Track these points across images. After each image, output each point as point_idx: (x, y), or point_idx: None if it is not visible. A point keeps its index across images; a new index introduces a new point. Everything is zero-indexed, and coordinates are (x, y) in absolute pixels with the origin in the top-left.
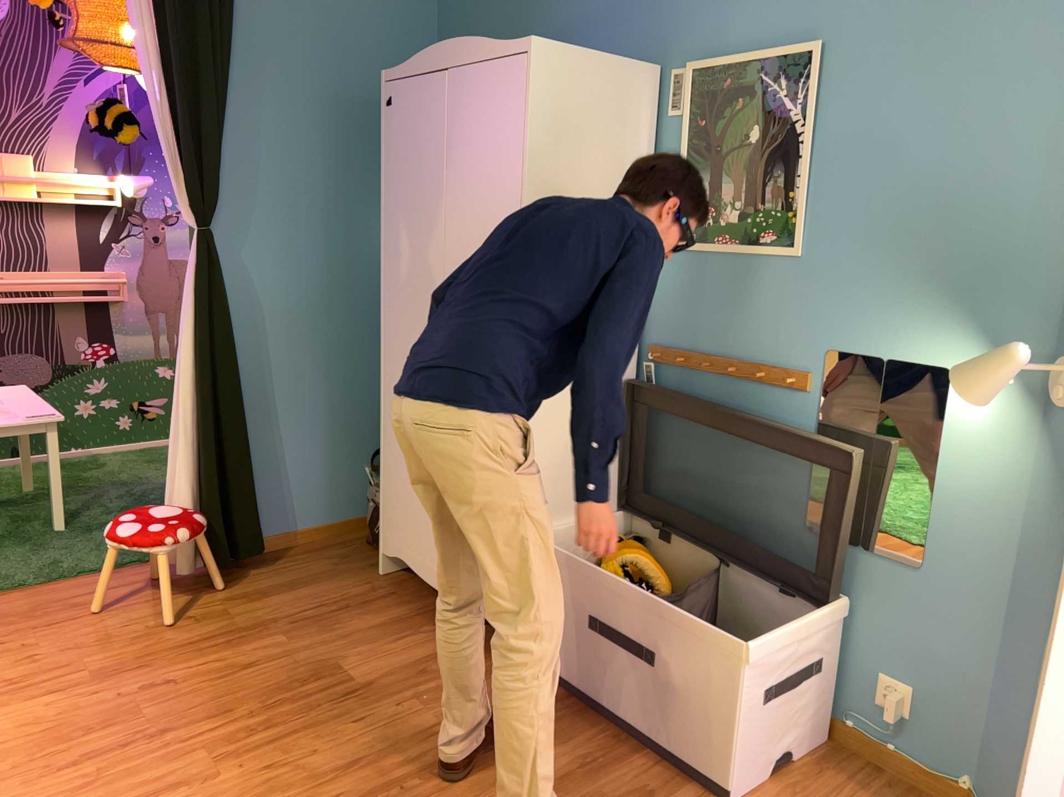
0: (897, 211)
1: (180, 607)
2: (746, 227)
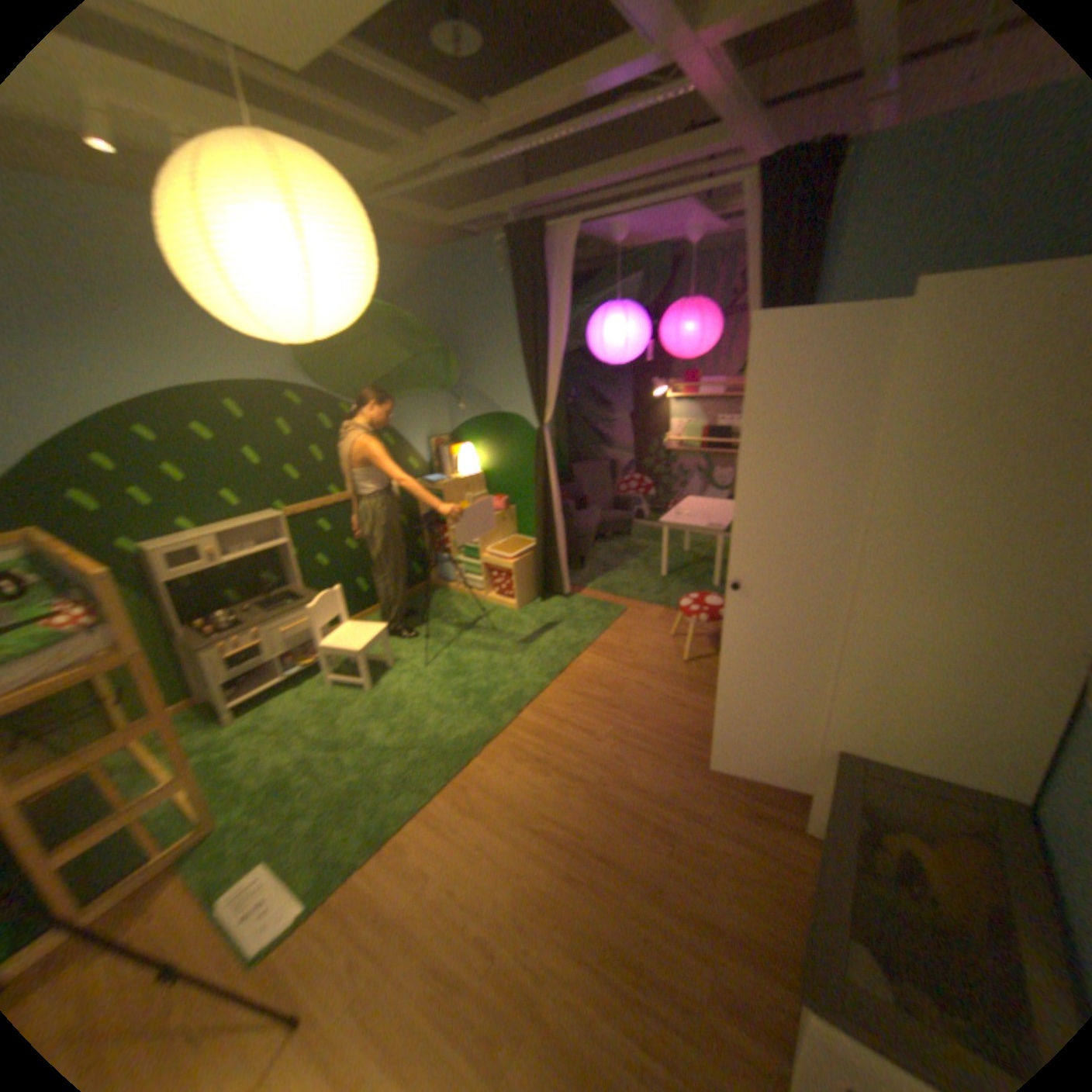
0: None
1: (703, 656)
2: None
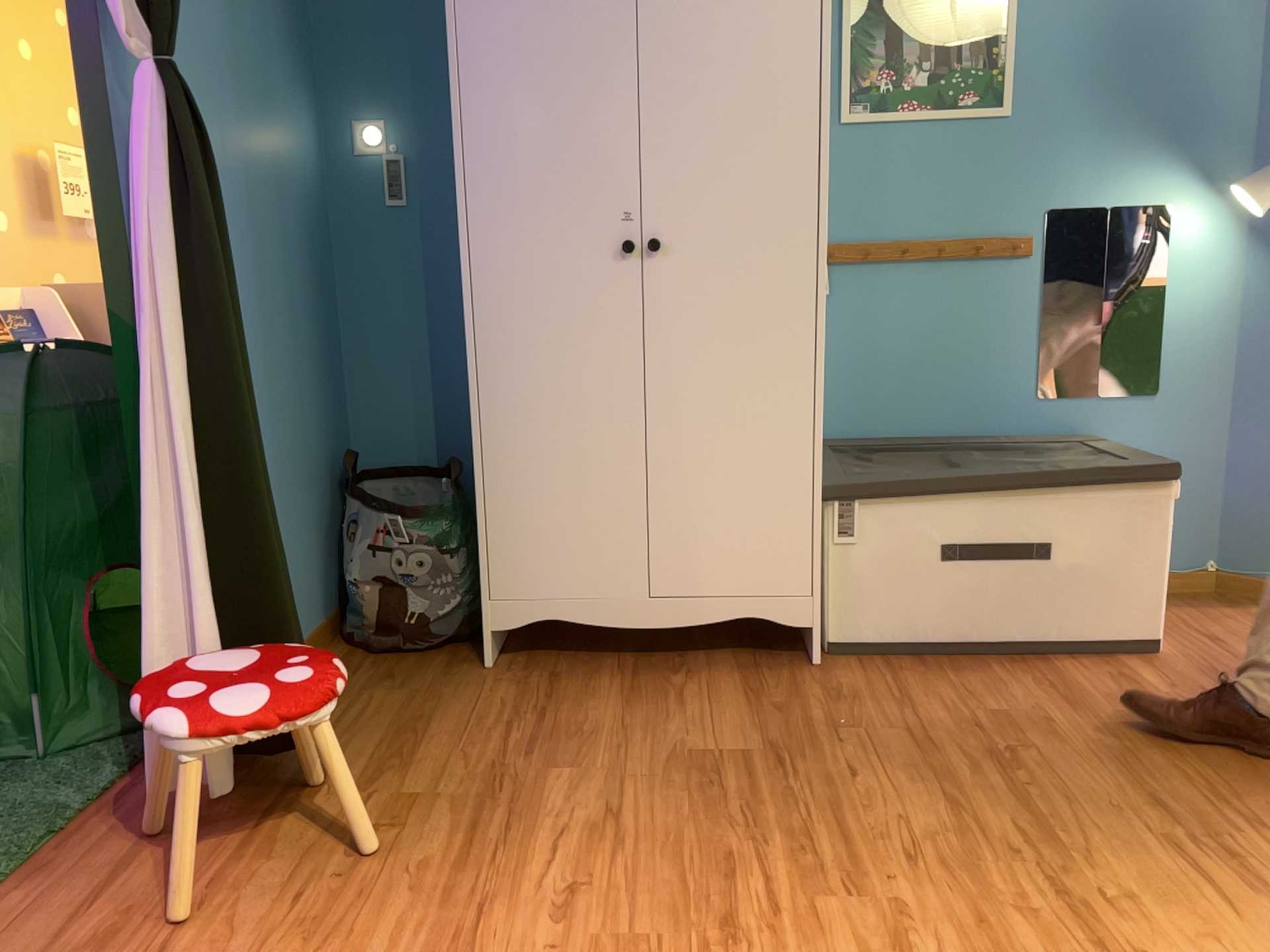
0: (1109, 62)
1: (309, 829)
2: (939, 89)
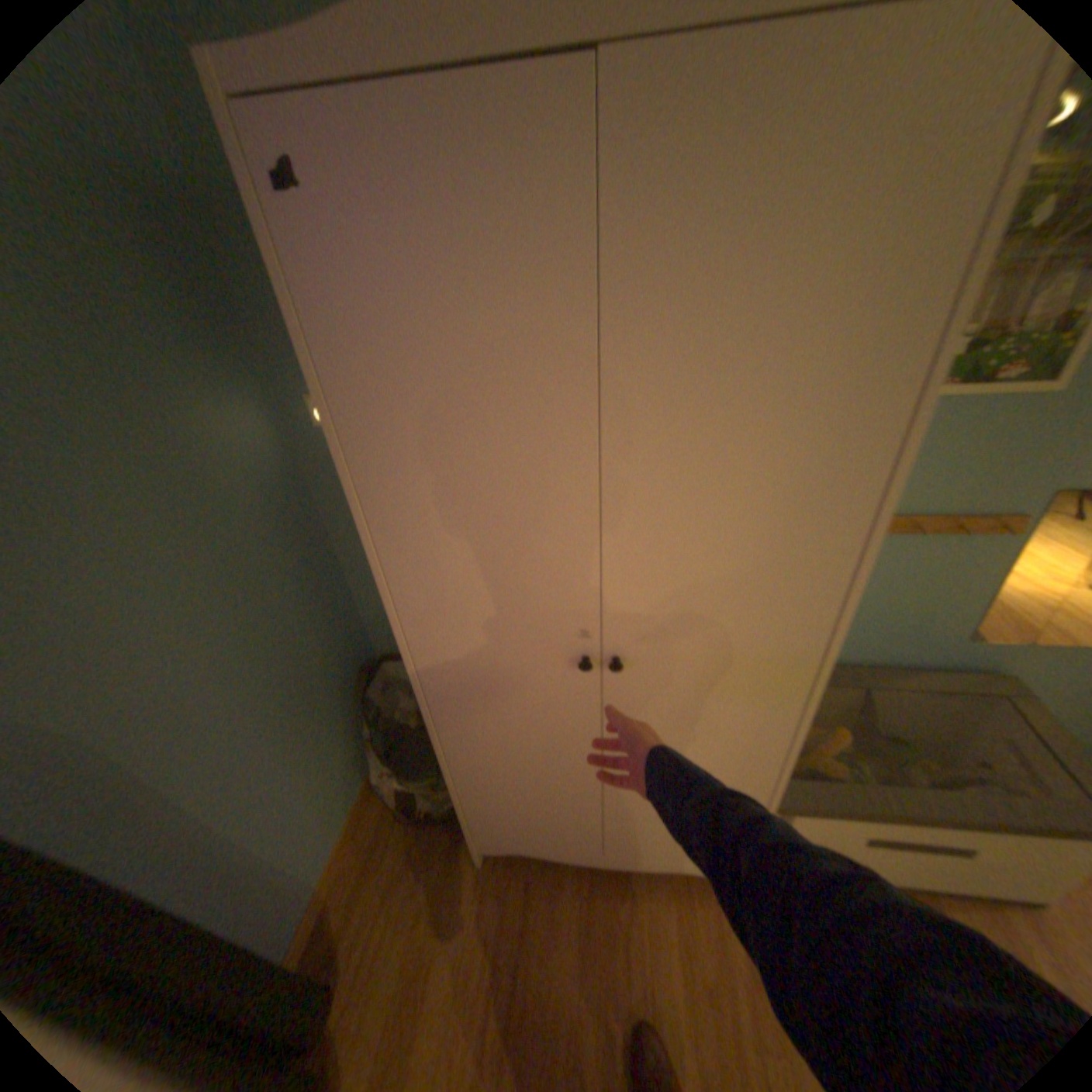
0: None
1: None
2: (975, 356)
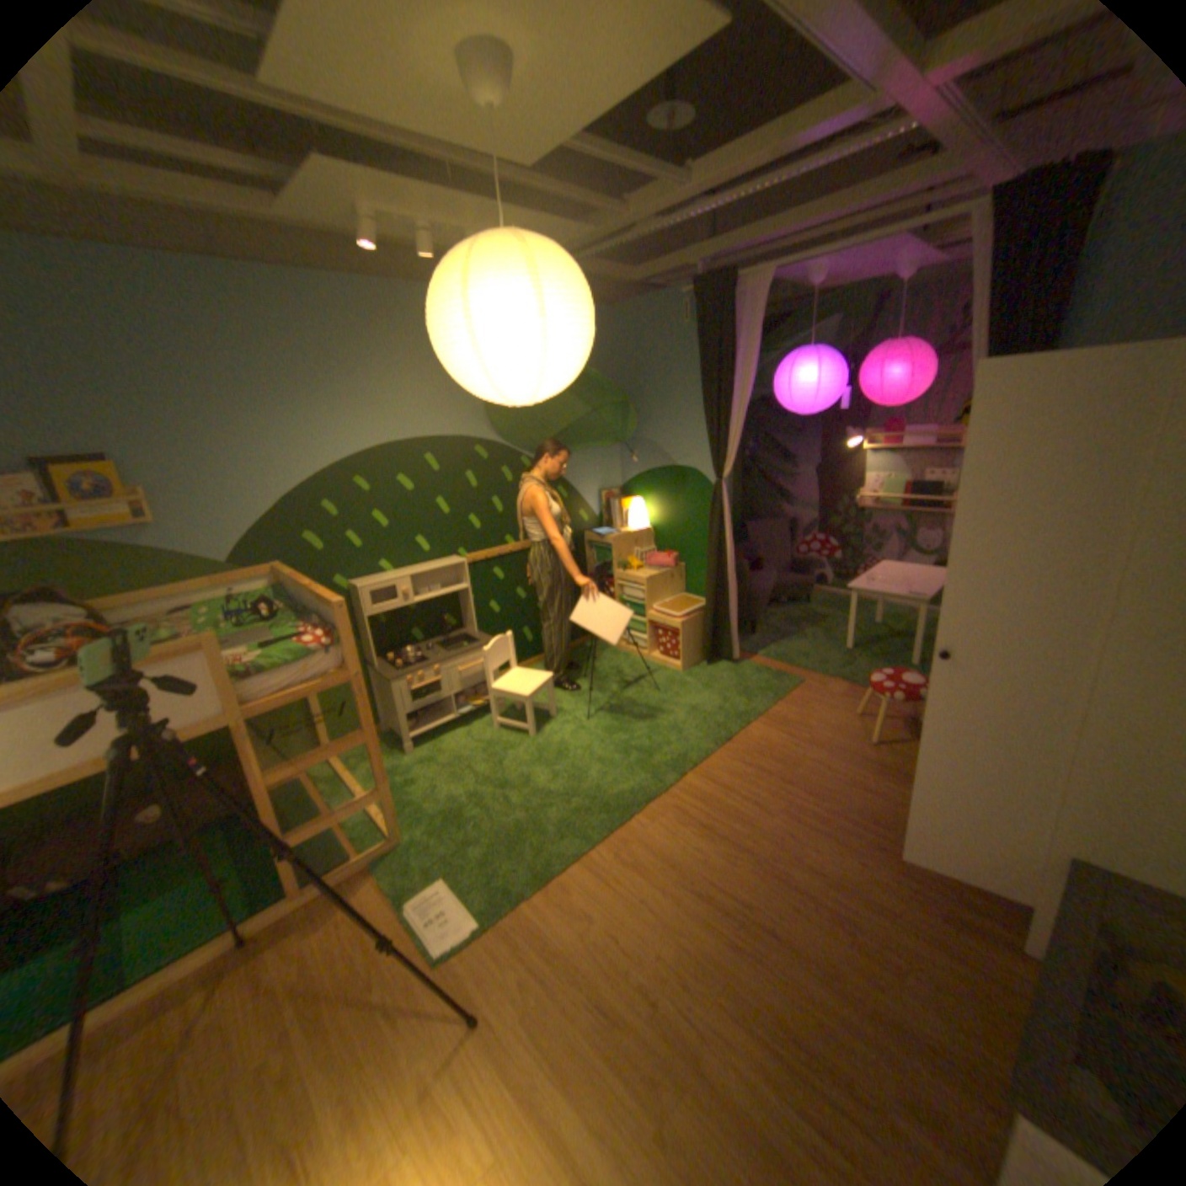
0: None
1: (898, 741)
2: None
